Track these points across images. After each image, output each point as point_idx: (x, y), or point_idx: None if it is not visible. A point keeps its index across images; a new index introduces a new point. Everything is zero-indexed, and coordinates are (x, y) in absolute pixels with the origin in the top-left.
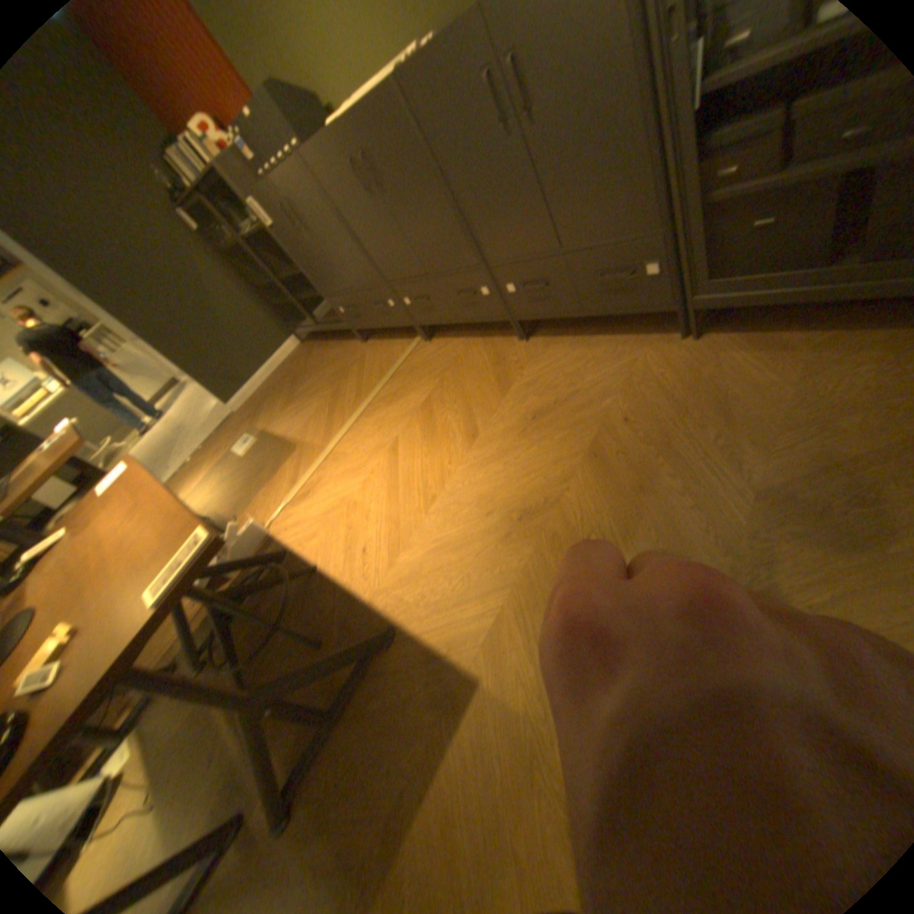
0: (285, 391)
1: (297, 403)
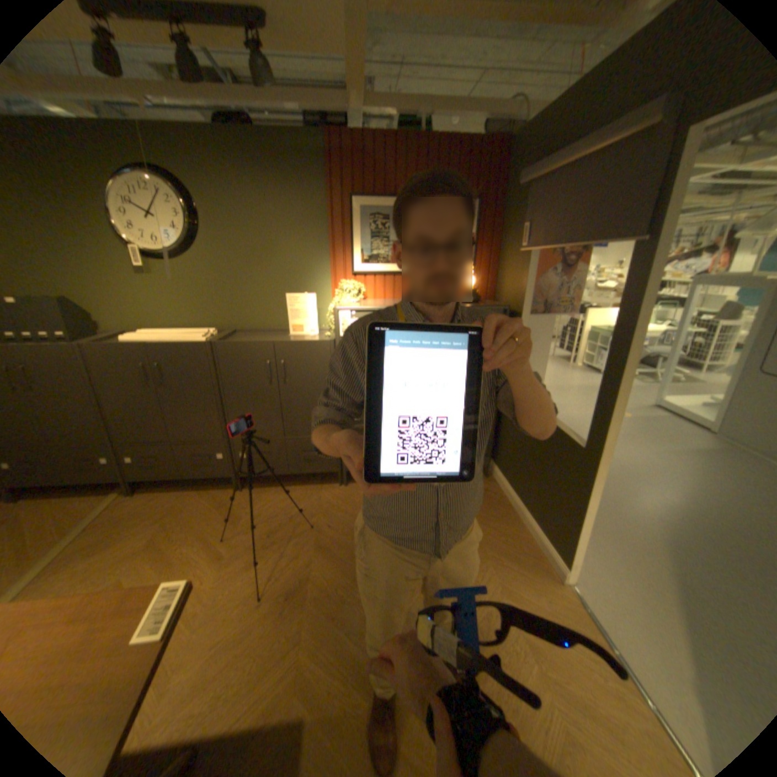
0: None
1: None
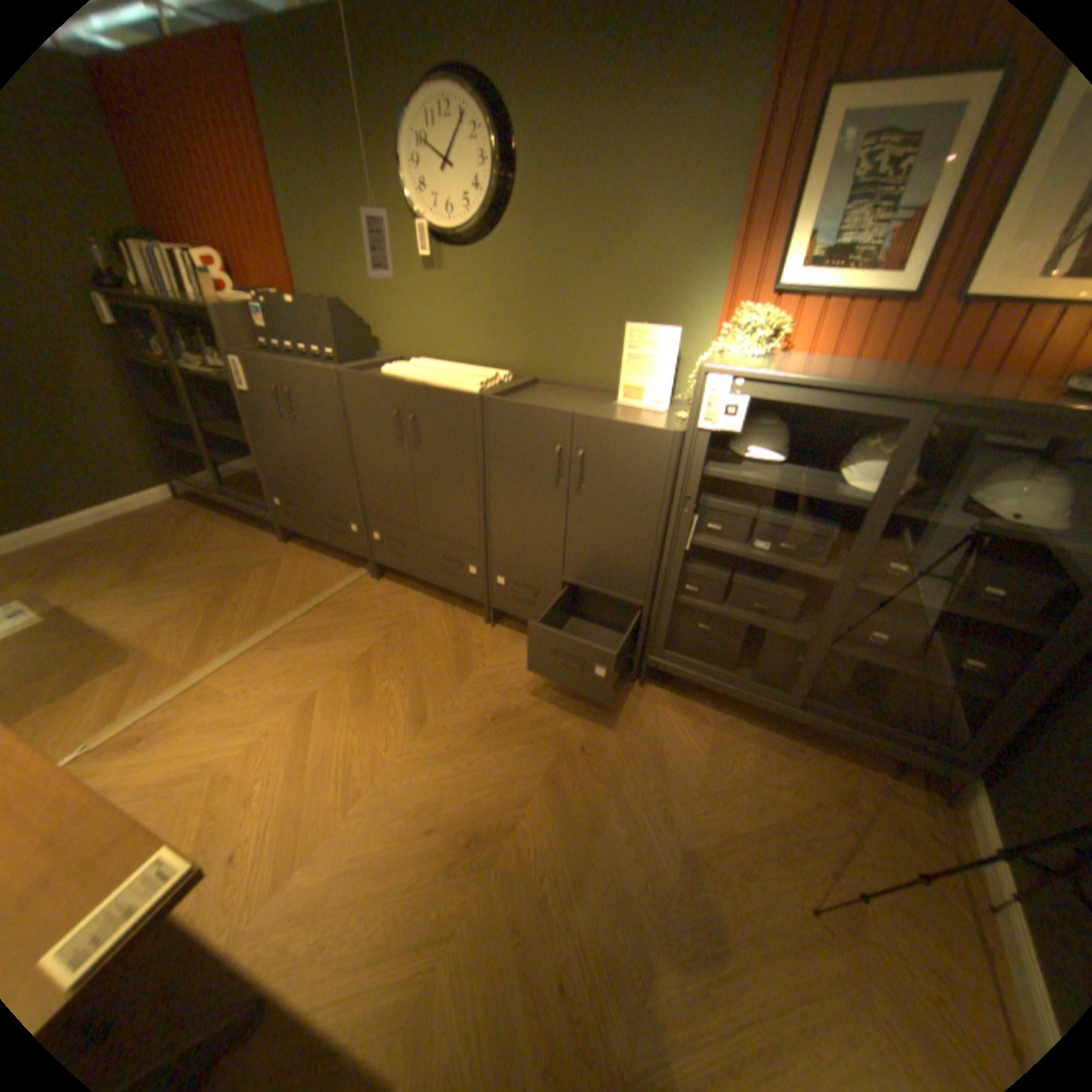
0: (125, 558)
1: (144, 585)
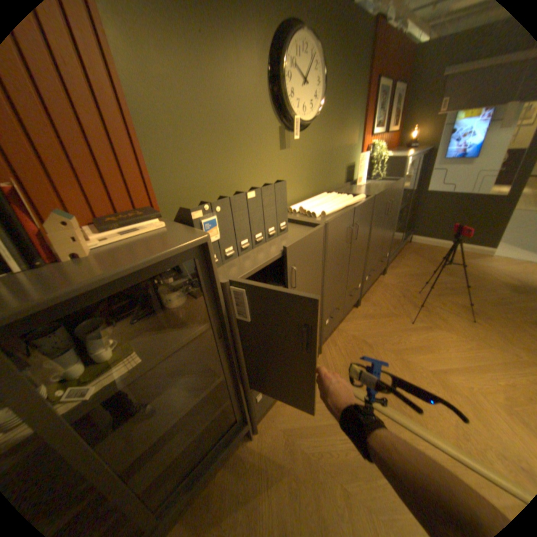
0: None
1: None
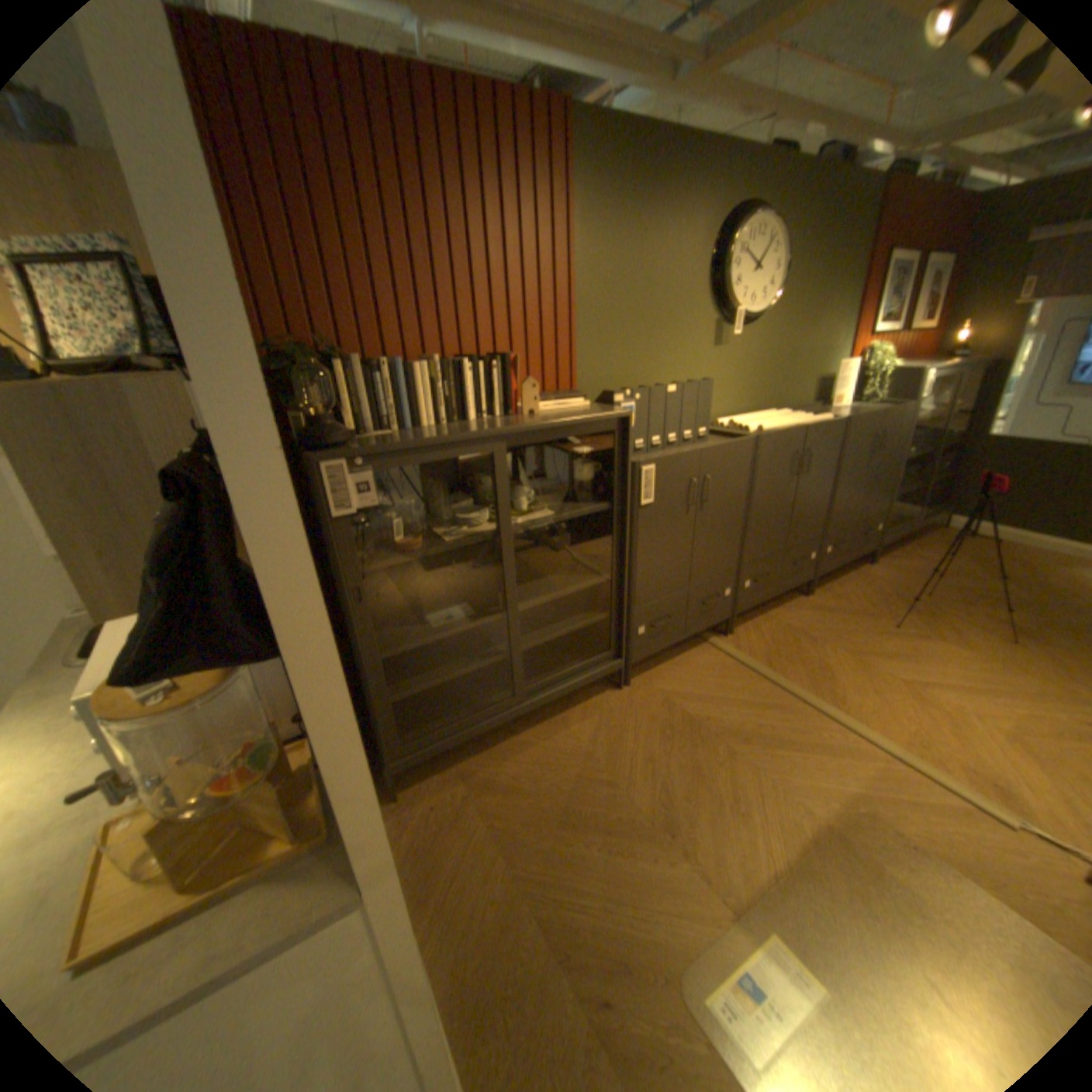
0: (598, 849)
1: (696, 814)
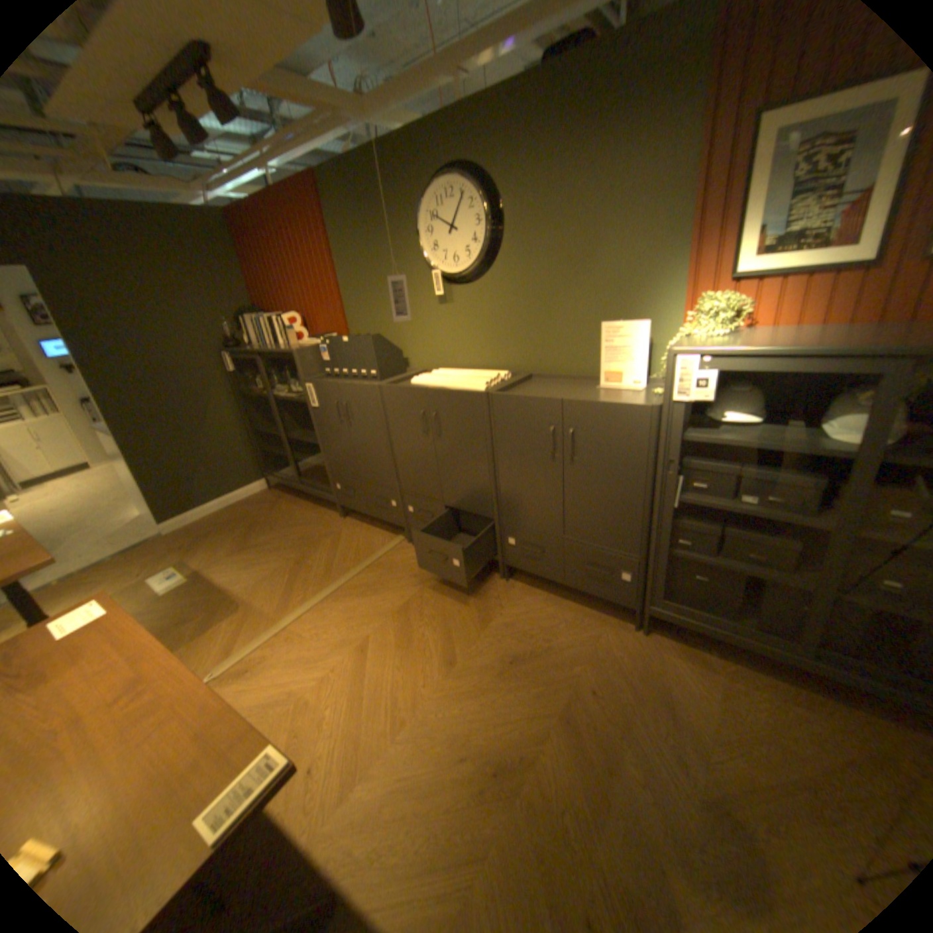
0: (238, 534)
1: (250, 553)
